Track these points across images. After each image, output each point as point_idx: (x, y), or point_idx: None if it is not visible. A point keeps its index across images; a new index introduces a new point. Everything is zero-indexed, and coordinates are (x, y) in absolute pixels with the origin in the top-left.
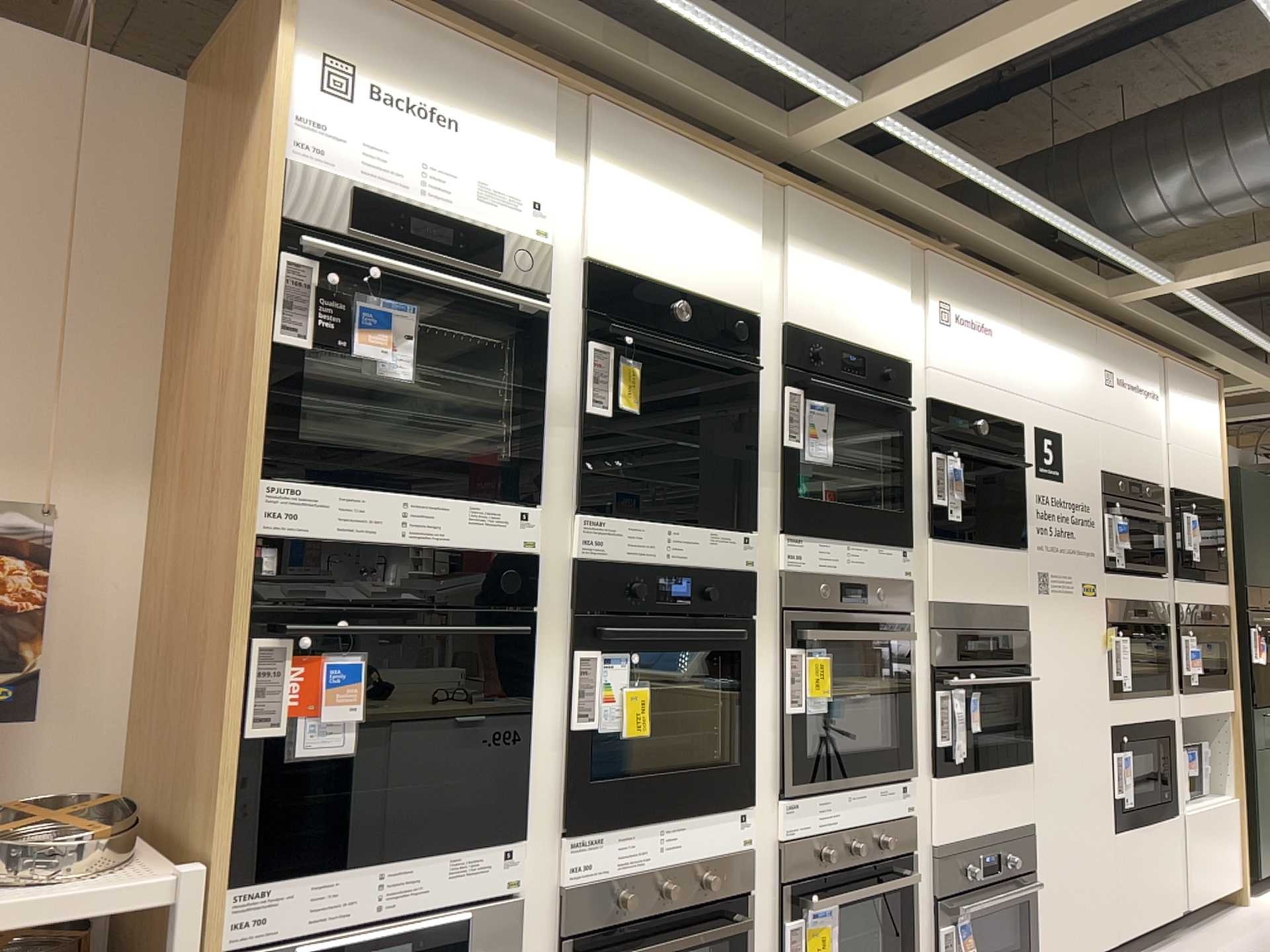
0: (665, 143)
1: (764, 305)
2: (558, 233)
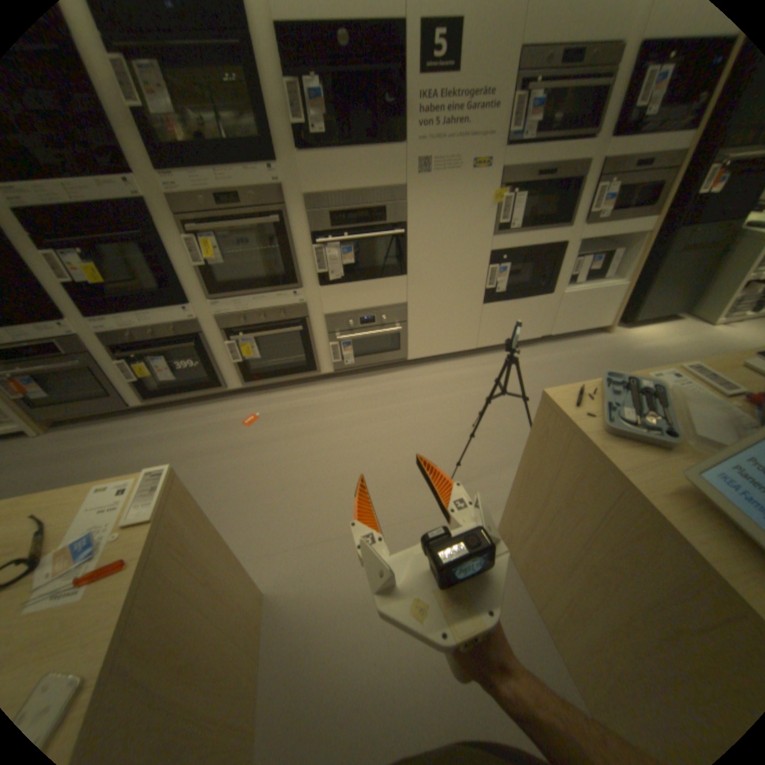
0: None
1: None
2: None
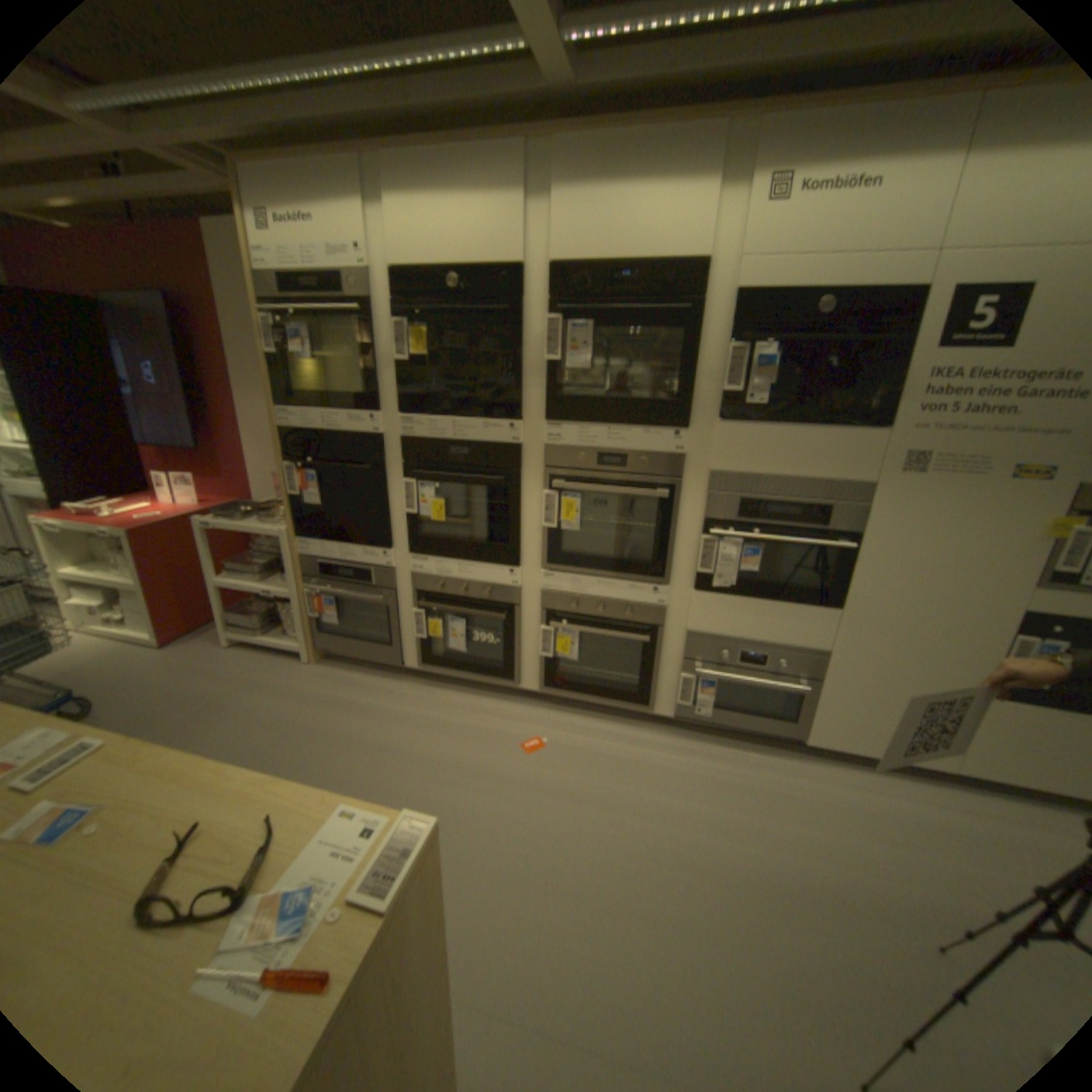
0: (429, 147)
1: (536, 247)
2: (367, 253)
